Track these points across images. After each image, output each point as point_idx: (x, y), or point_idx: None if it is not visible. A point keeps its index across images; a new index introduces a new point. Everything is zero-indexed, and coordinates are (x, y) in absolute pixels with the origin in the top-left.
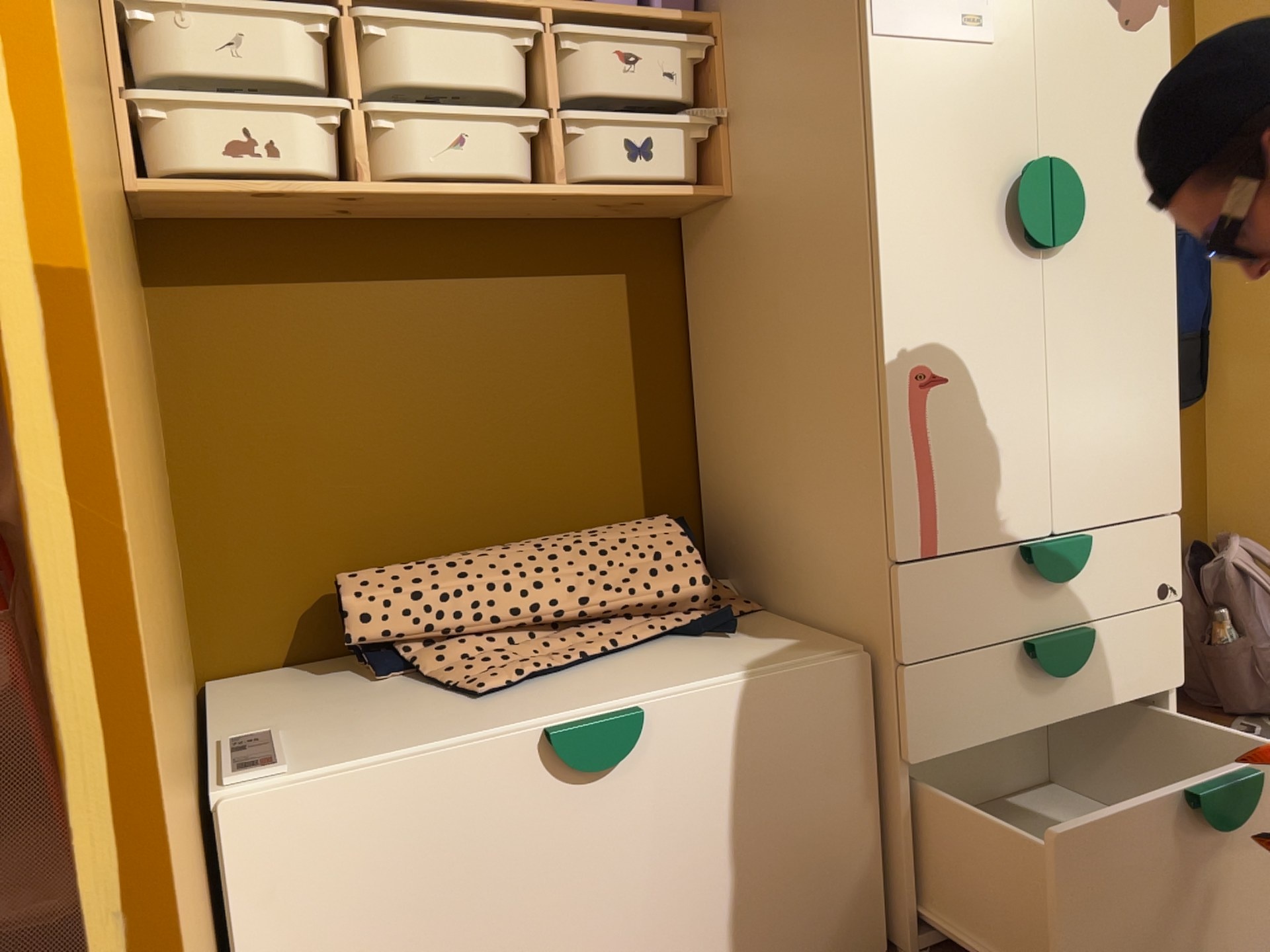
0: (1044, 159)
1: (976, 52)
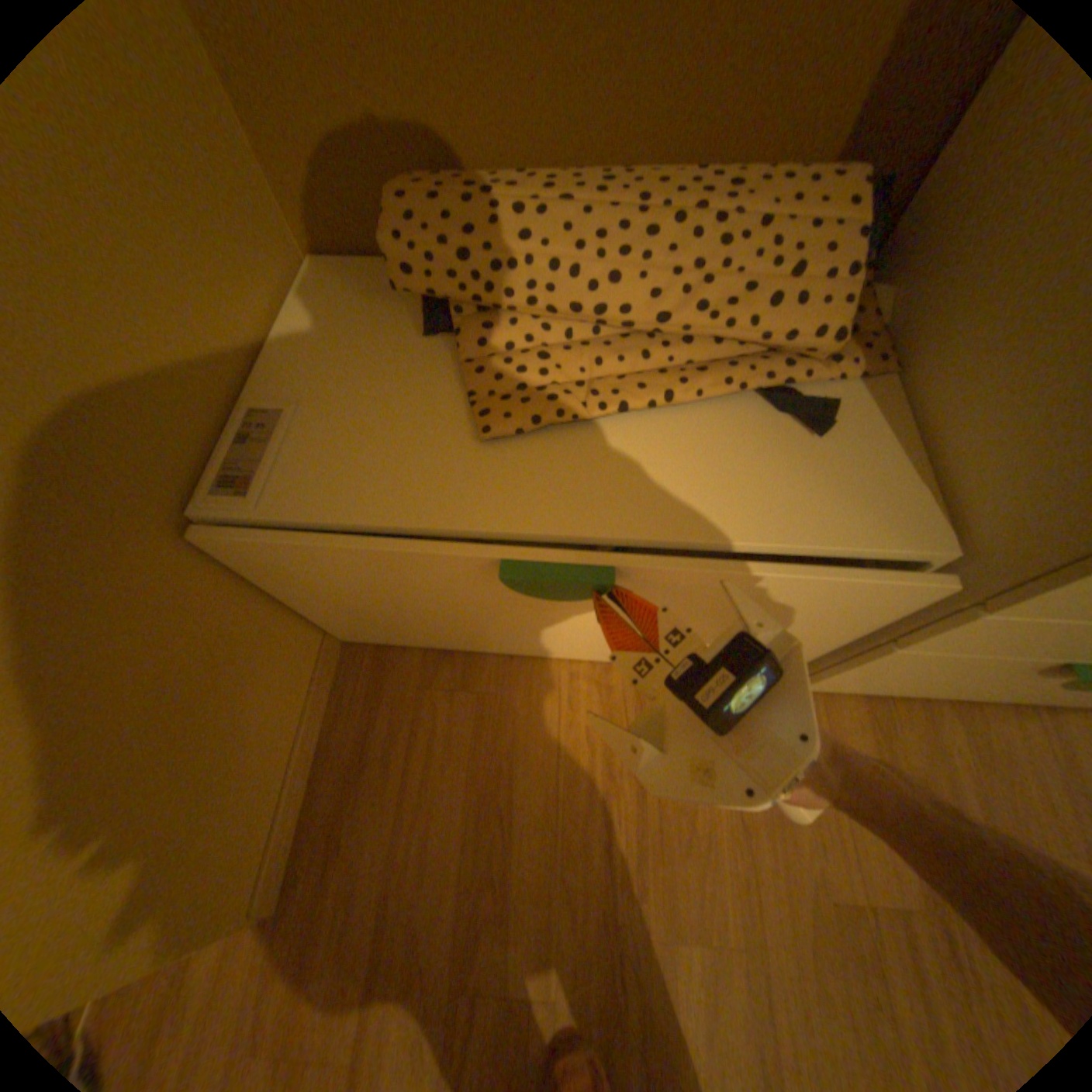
0: None
1: None
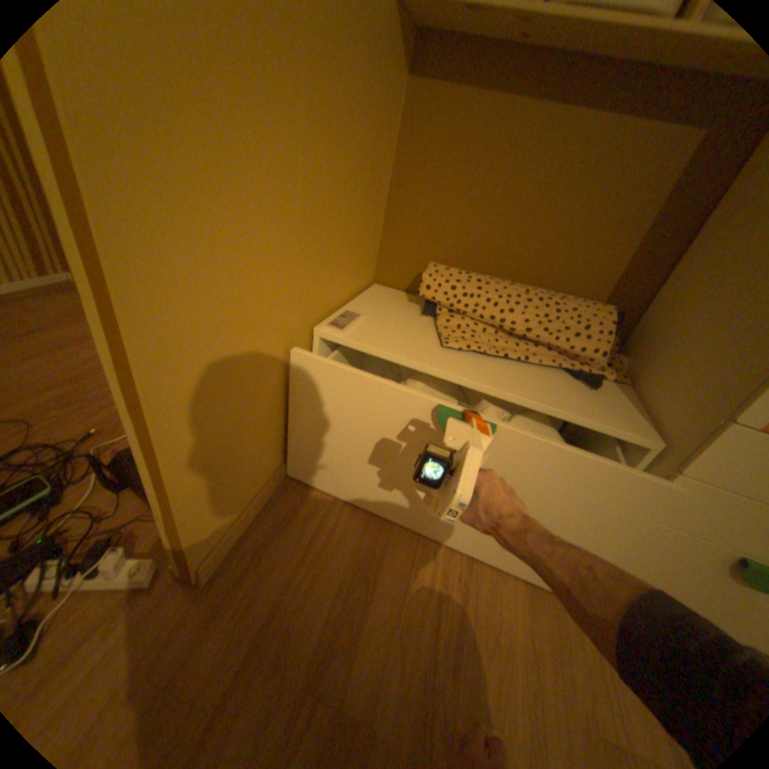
0: None
1: None
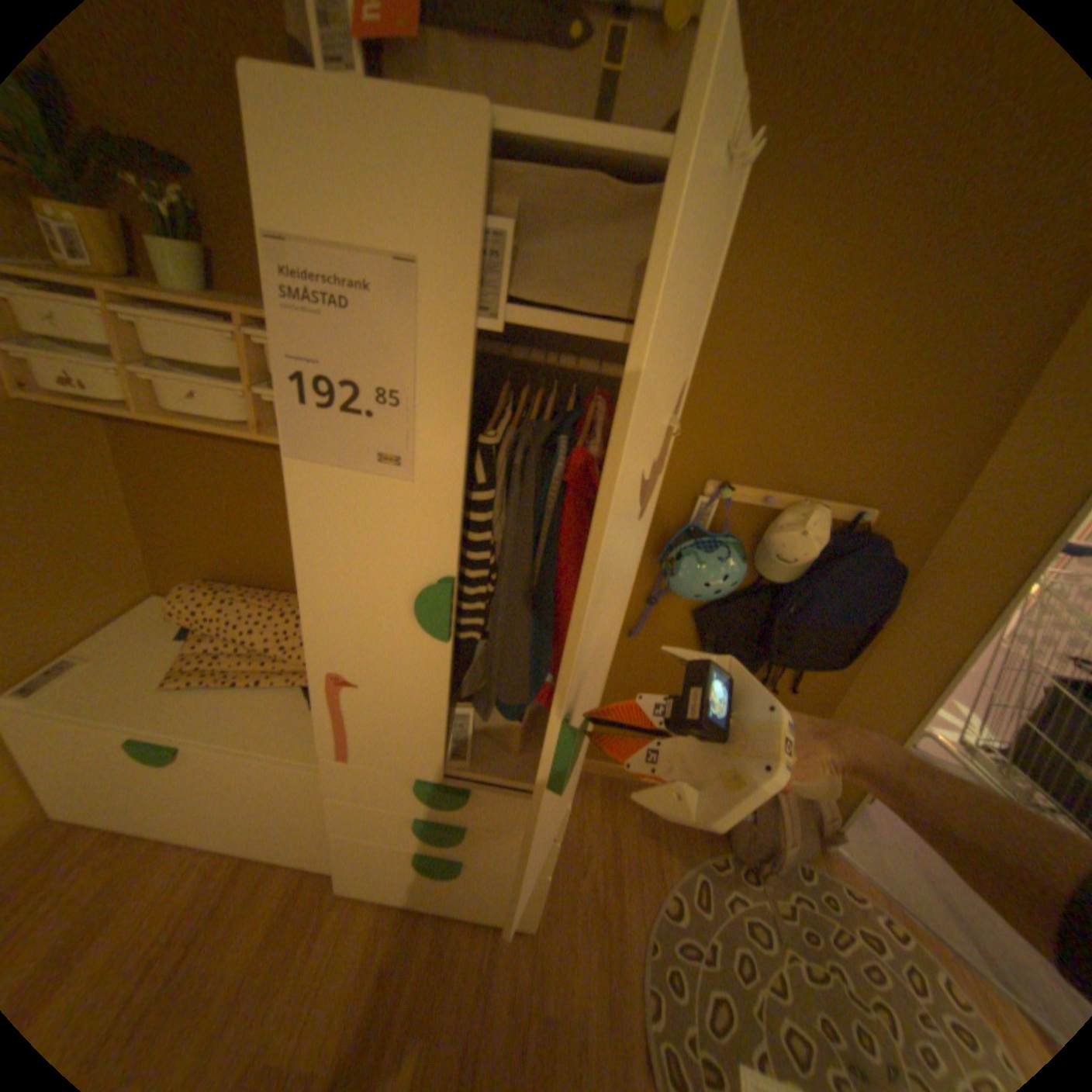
0: (455, 582)
1: (395, 486)
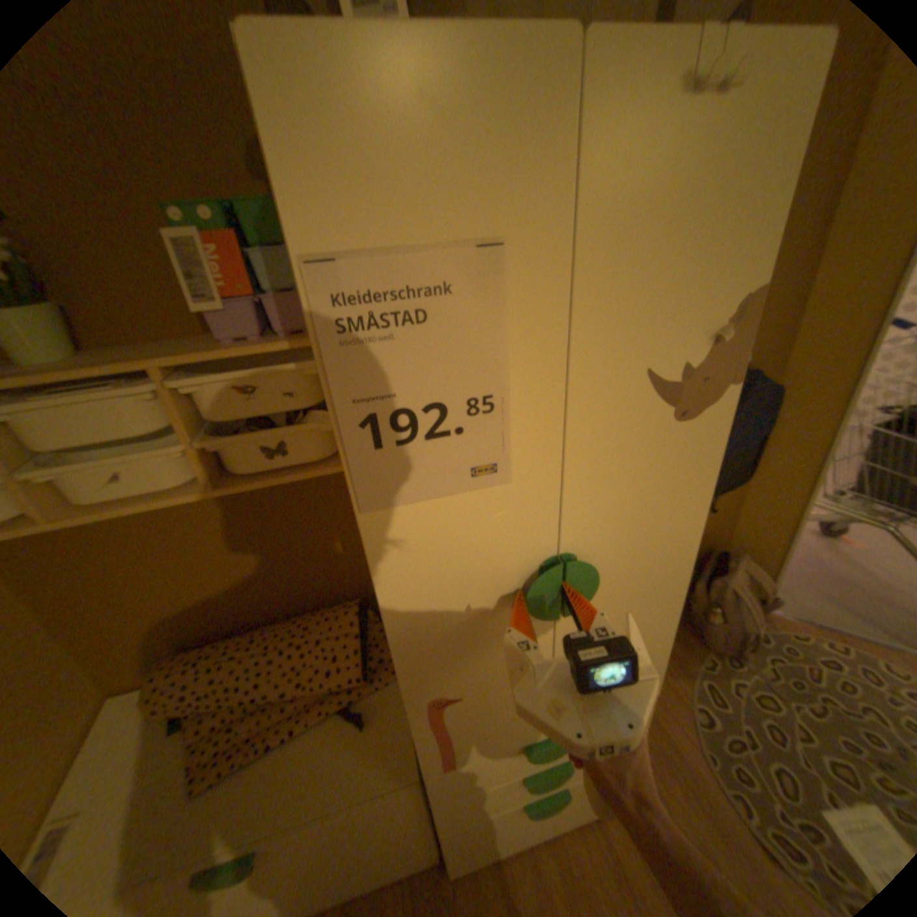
0: (560, 560)
1: (489, 493)
